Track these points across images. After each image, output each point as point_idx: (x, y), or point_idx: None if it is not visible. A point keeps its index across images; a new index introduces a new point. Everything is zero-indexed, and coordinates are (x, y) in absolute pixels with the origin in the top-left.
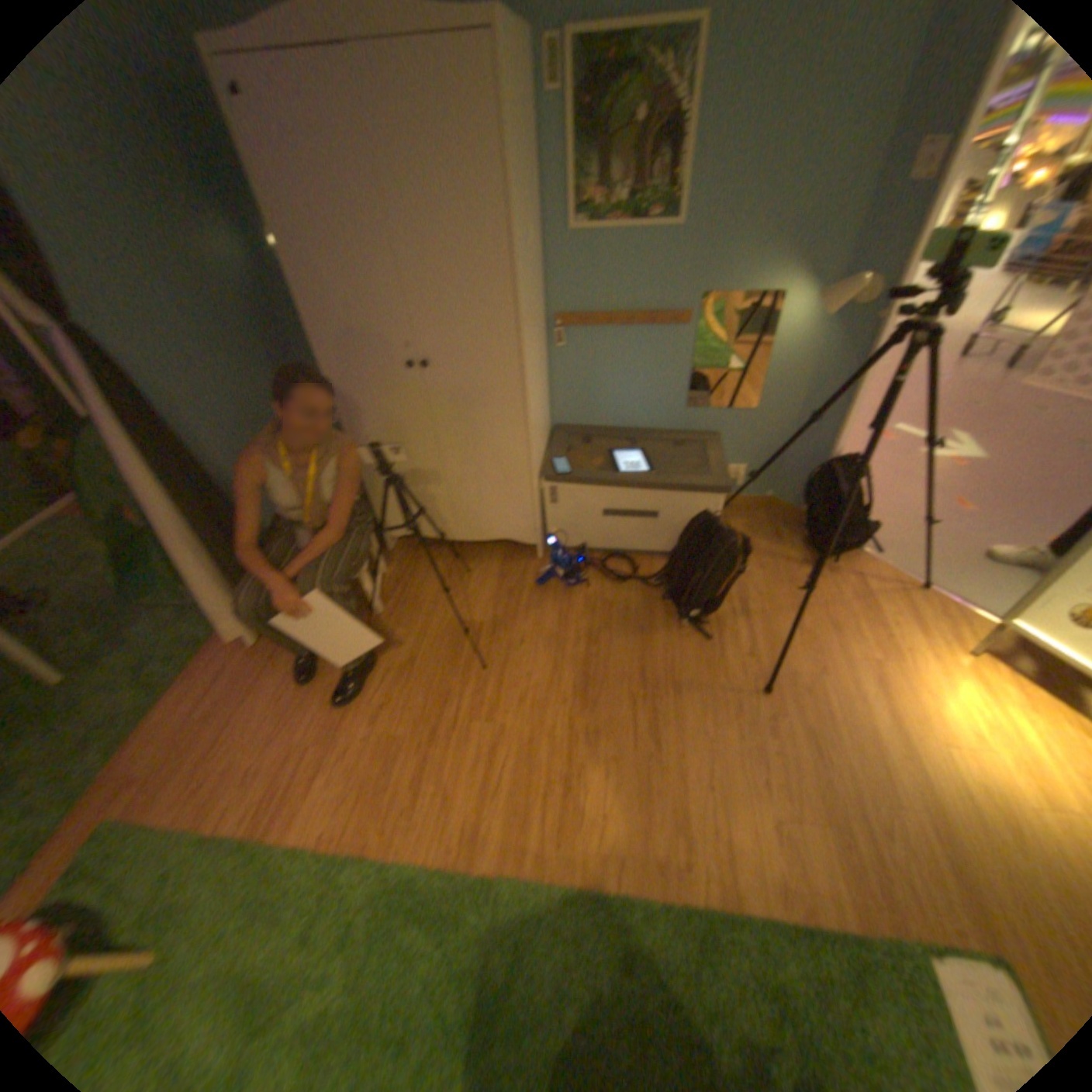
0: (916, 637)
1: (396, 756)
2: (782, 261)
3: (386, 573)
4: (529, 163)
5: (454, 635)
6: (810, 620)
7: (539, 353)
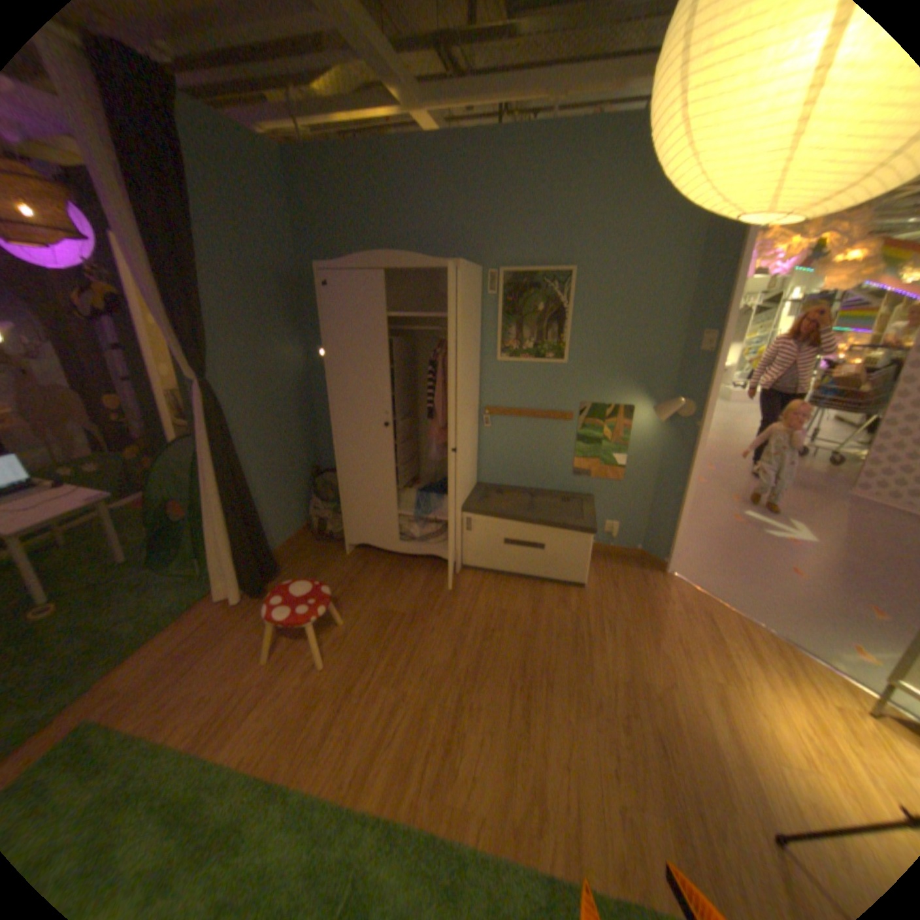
0: (756, 669)
1: (317, 705)
2: (630, 387)
3: (340, 570)
4: (473, 325)
5: (381, 620)
6: (666, 644)
7: (470, 427)
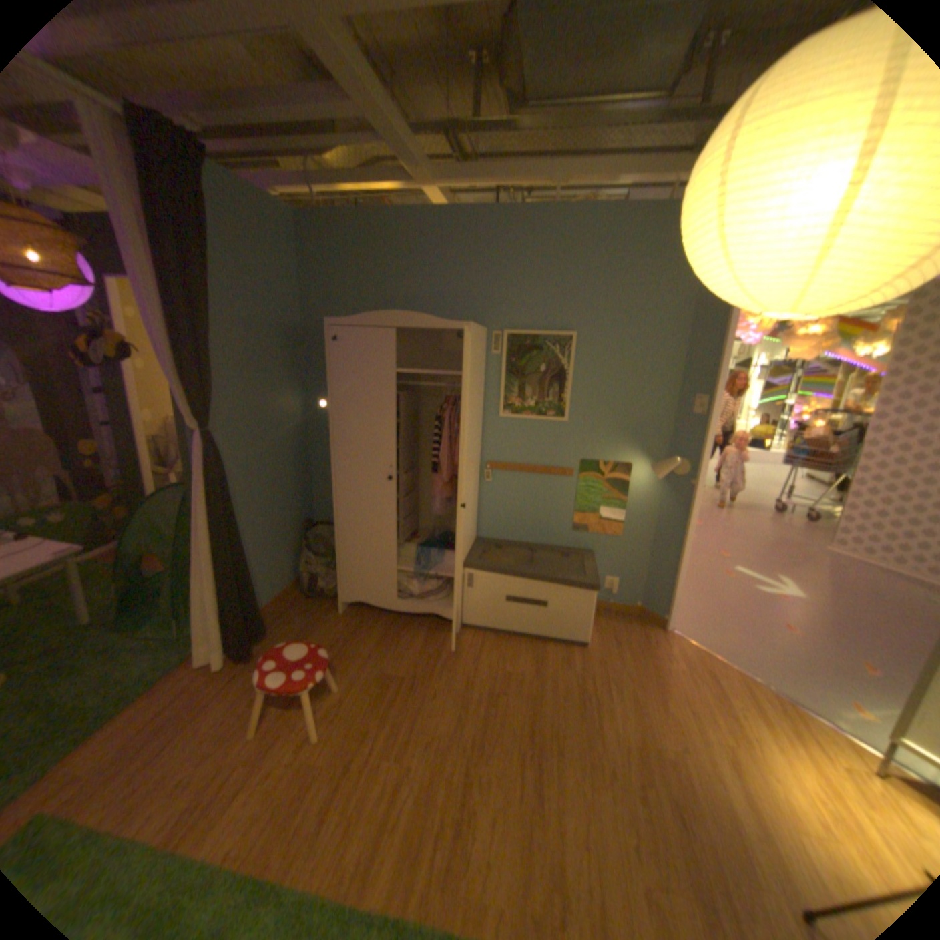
0: (763, 730)
1: (312, 786)
2: (628, 445)
3: (332, 631)
4: (479, 383)
5: (379, 686)
6: (674, 706)
7: (473, 481)
